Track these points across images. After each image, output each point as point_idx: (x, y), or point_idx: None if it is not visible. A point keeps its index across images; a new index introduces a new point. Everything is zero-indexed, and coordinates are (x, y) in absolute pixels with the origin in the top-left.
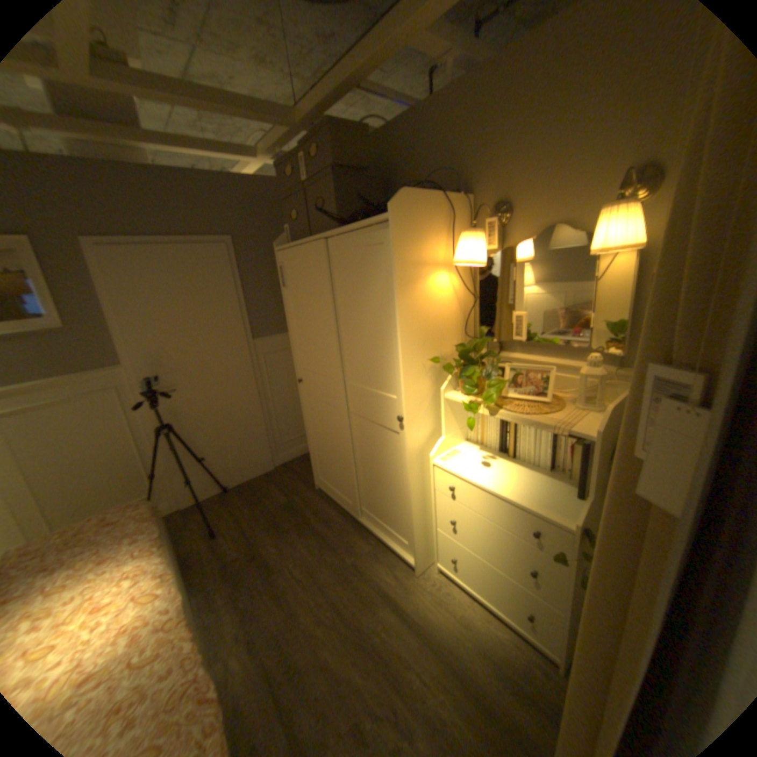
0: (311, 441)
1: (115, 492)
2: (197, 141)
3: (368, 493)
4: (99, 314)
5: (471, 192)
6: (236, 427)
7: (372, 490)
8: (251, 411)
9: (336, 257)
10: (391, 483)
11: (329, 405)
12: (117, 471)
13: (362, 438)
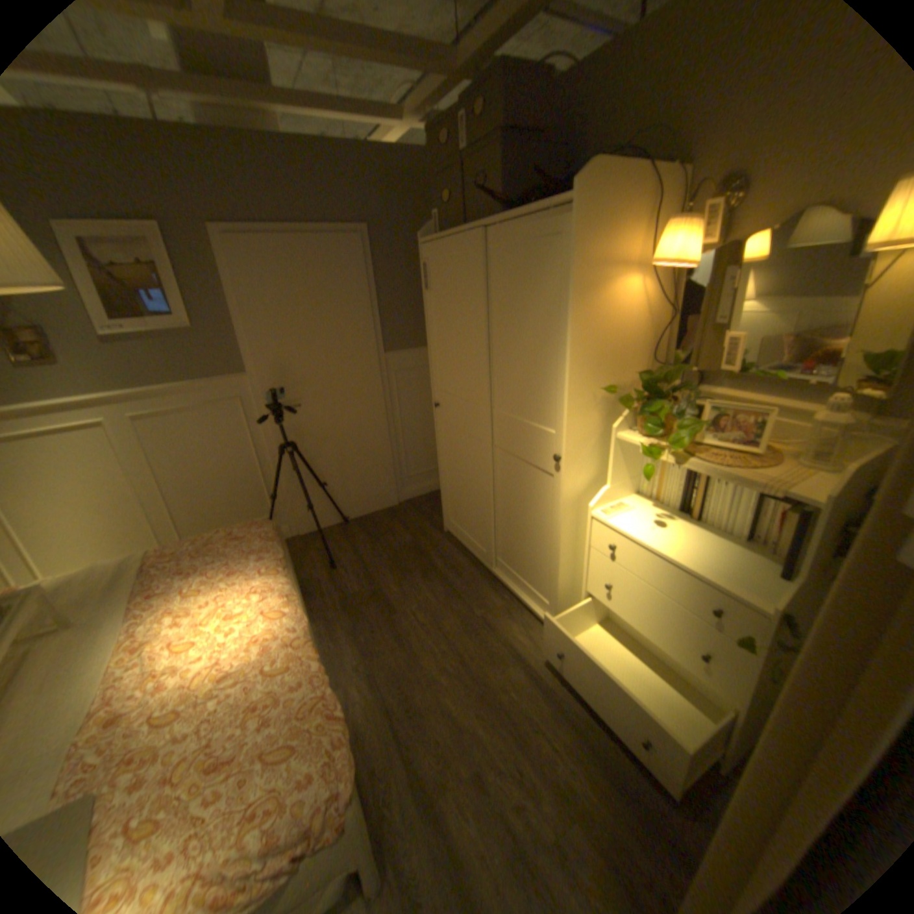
0: (445, 476)
1: (240, 508)
2: (335, 101)
3: (507, 542)
4: (227, 315)
5: (690, 160)
6: (363, 453)
7: (512, 538)
8: (379, 436)
9: (497, 251)
10: (538, 533)
11: (470, 436)
12: (242, 487)
13: (507, 478)
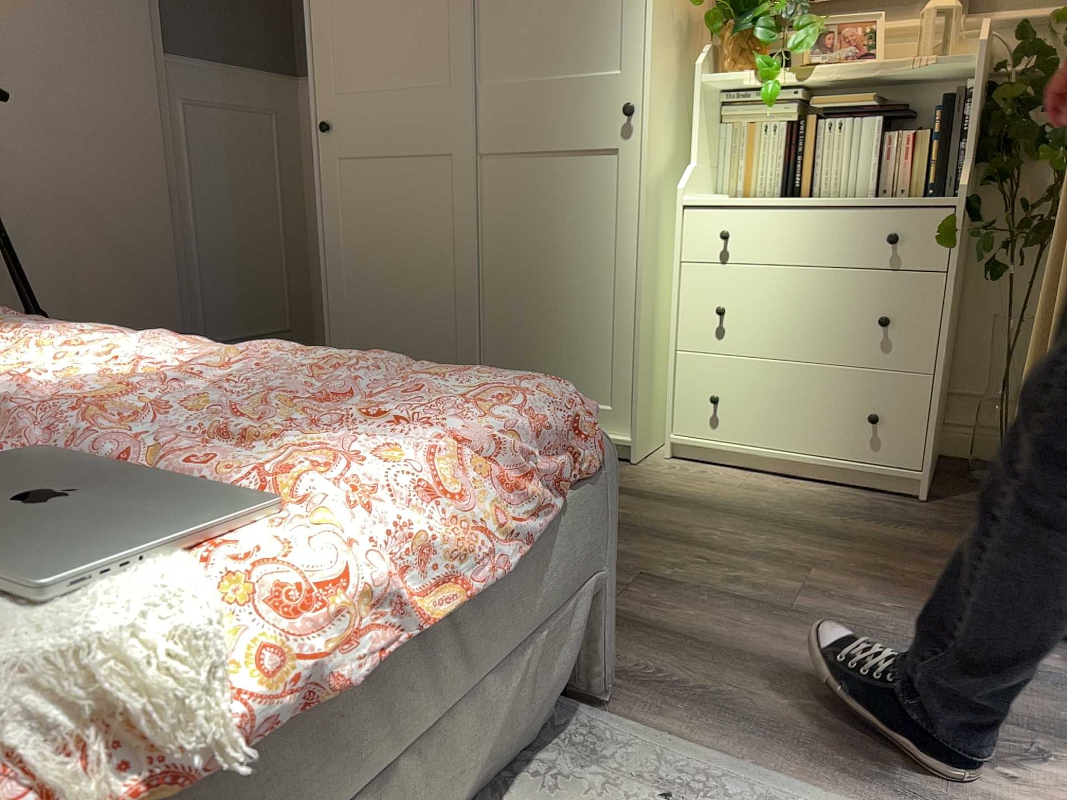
0: (339, 278)
1: None
2: None
3: (511, 338)
4: None
5: None
6: (120, 262)
7: (524, 323)
8: (156, 231)
9: None
10: (584, 277)
11: (421, 153)
12: None
13: (510, 205)
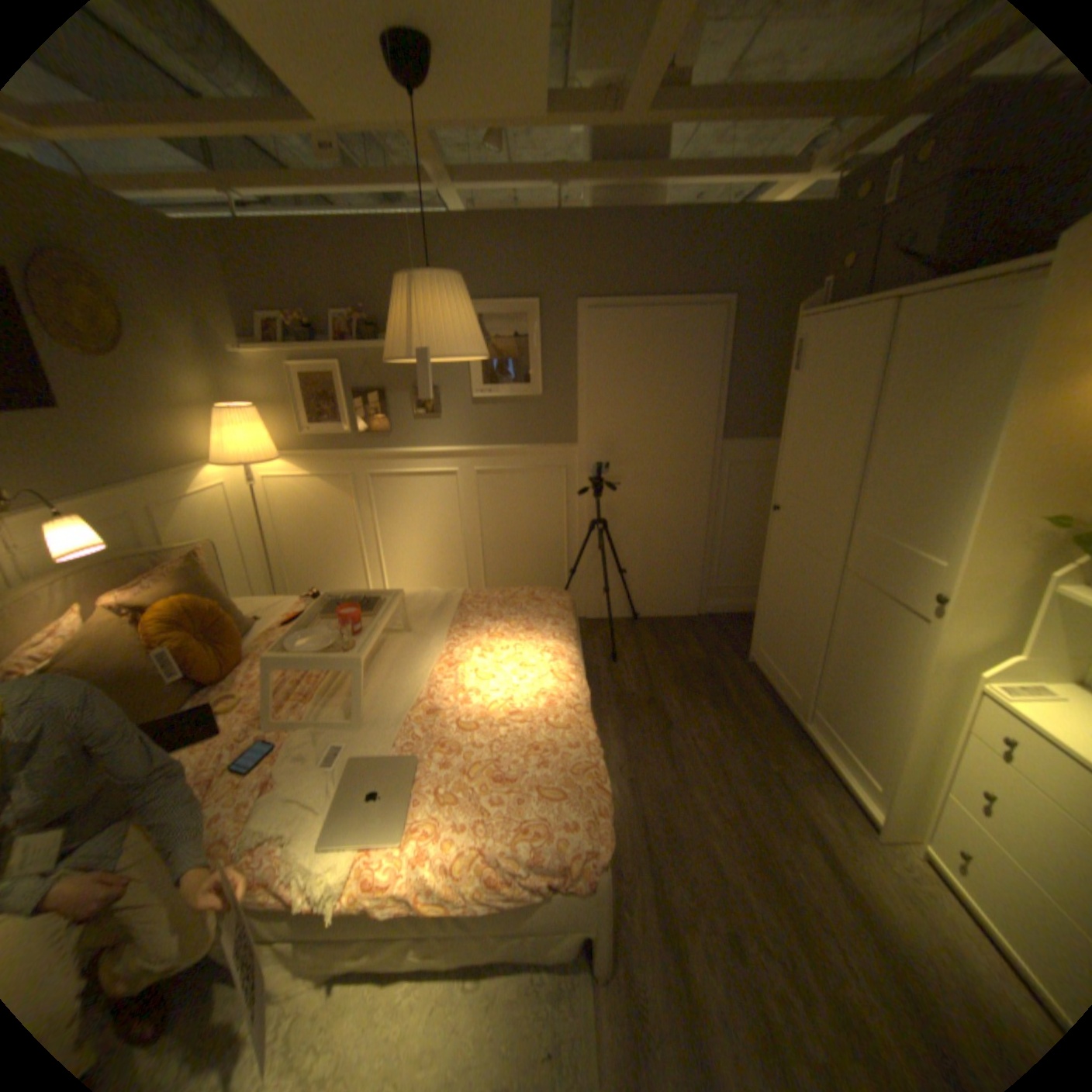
0: (767, 595)
1: (540, 575)
2: (732, 163)
3: (838, 694)
4: (575, 387)
5: None
6: (671, 547)
7: (847, 692)
8: (694, 533)
9: (910, 326)
10: (888, 693)
11: (815, 551)
12: (547, 555)
13: (857, 612)
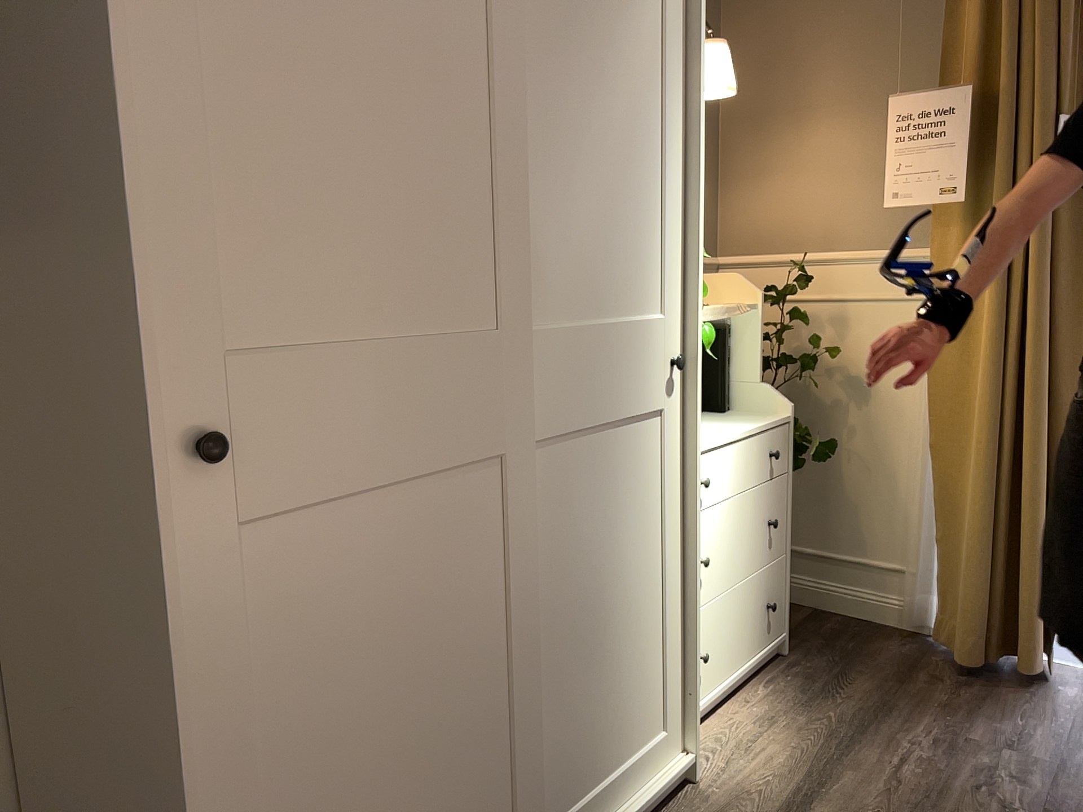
0: None
1: None
2: None
3: (567, 723)
4: None
5: None
6: None
7: (582, 687)
8: None
9: None
10: (639, 581)
11: (452, 461)
12: None
13: (564, 513)
